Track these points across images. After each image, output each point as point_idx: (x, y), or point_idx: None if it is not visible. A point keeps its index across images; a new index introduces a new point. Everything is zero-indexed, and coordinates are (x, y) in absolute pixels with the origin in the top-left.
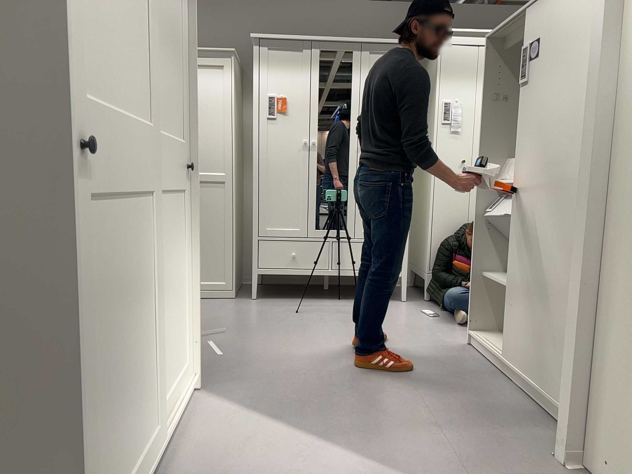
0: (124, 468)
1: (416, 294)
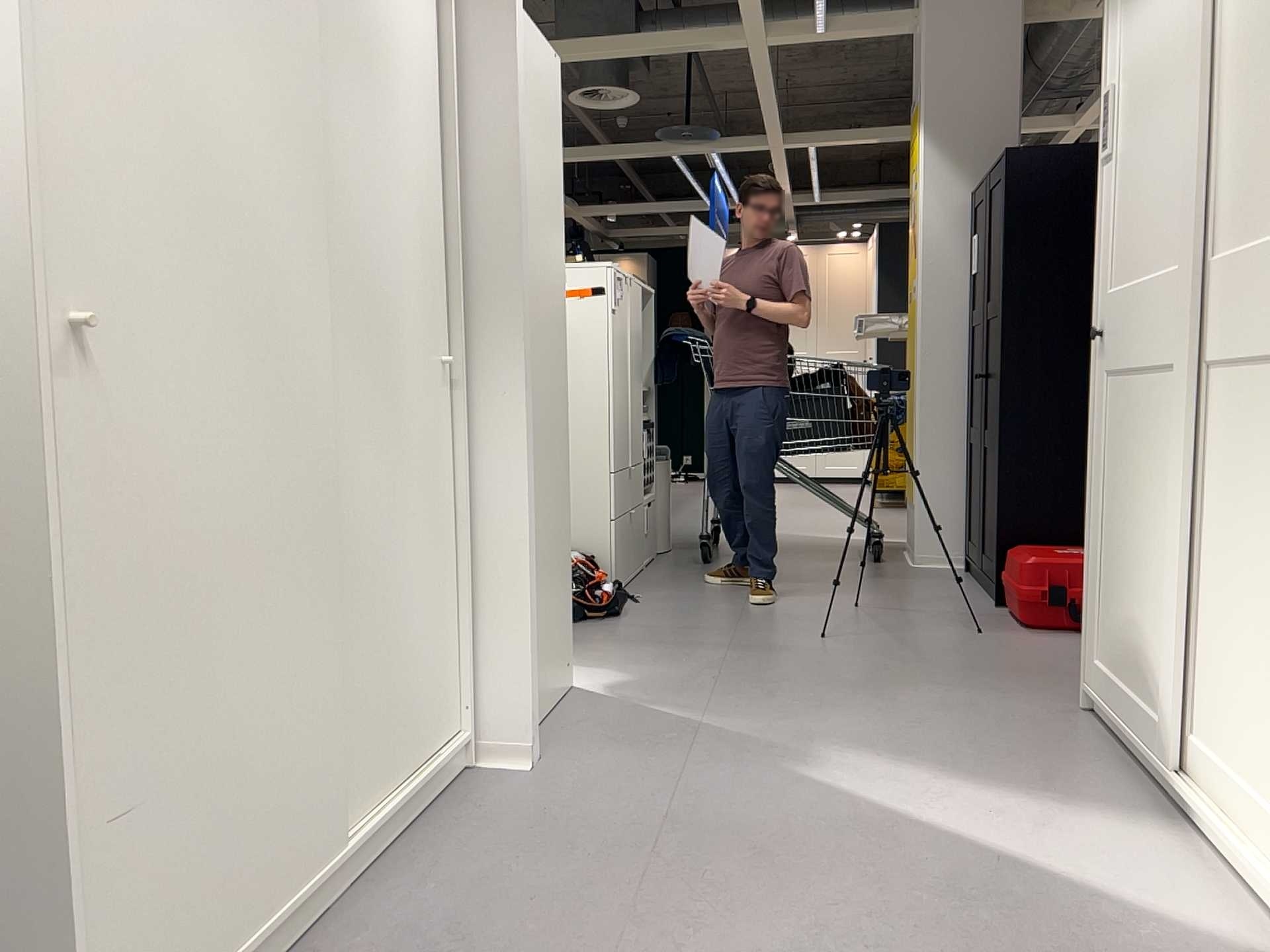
0: (1118, 665)
1: None
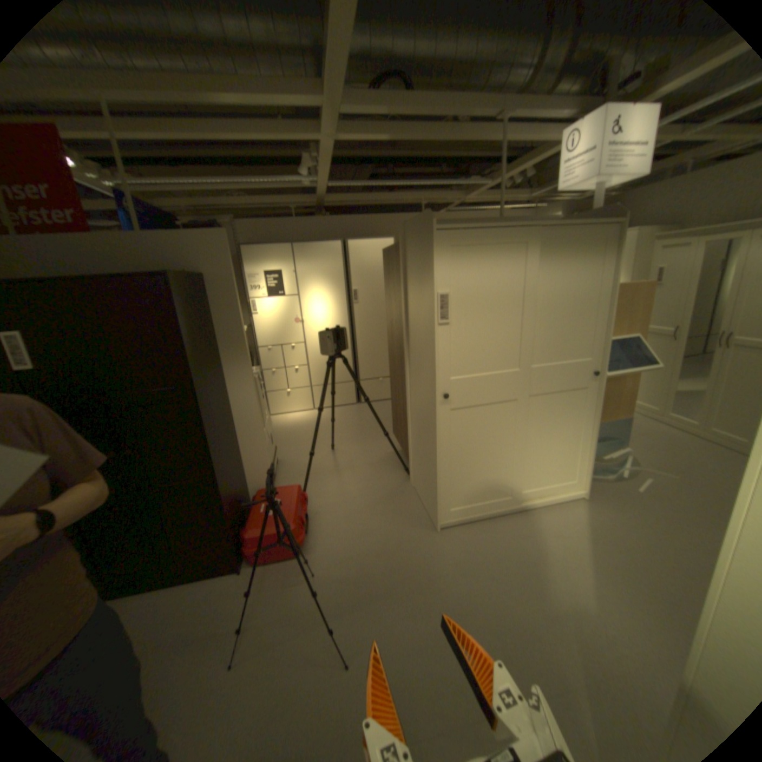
0: (478, 499)
1: None
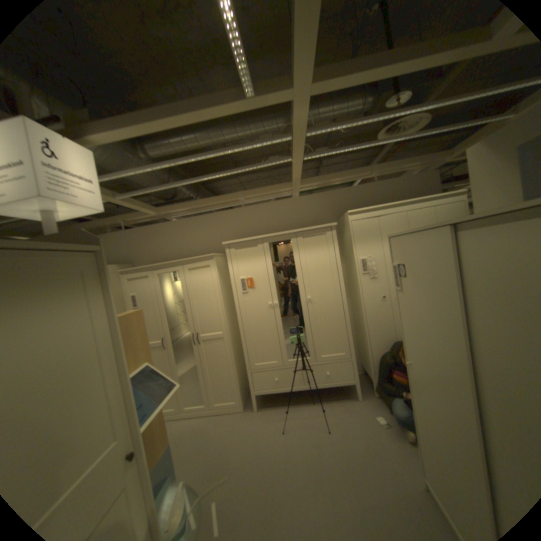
0: None
1: (368, 387)
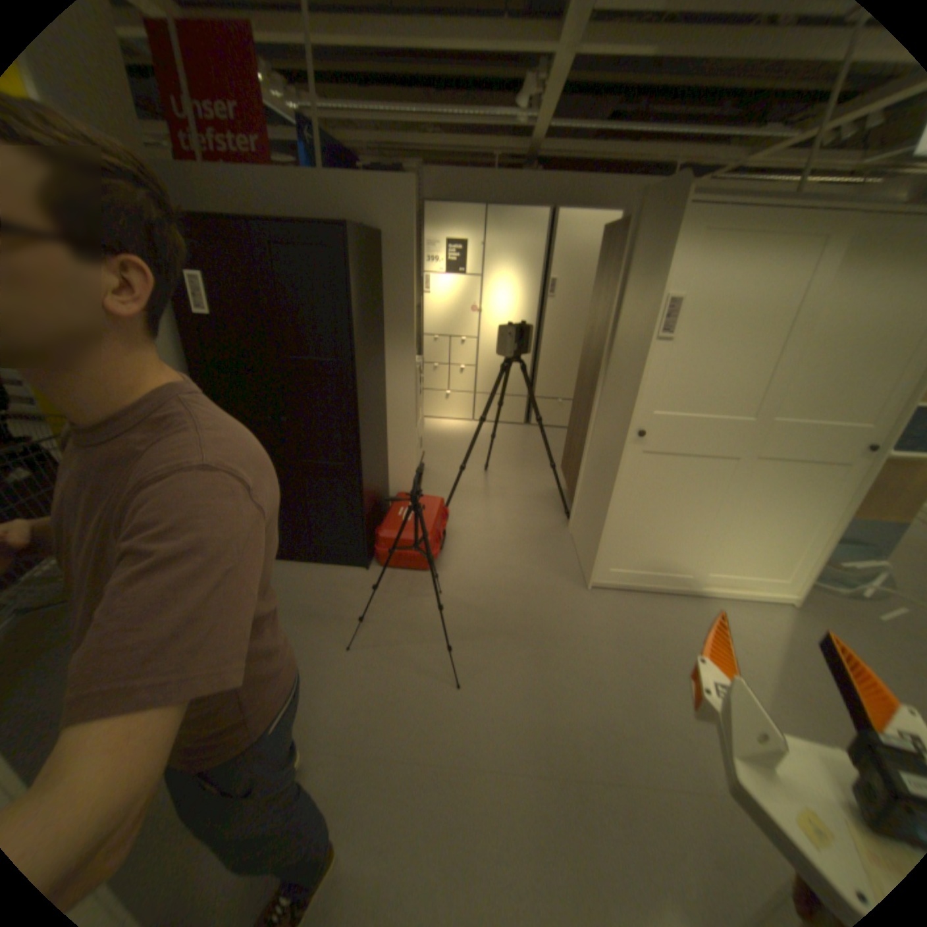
0: (649, 567)
1: None
